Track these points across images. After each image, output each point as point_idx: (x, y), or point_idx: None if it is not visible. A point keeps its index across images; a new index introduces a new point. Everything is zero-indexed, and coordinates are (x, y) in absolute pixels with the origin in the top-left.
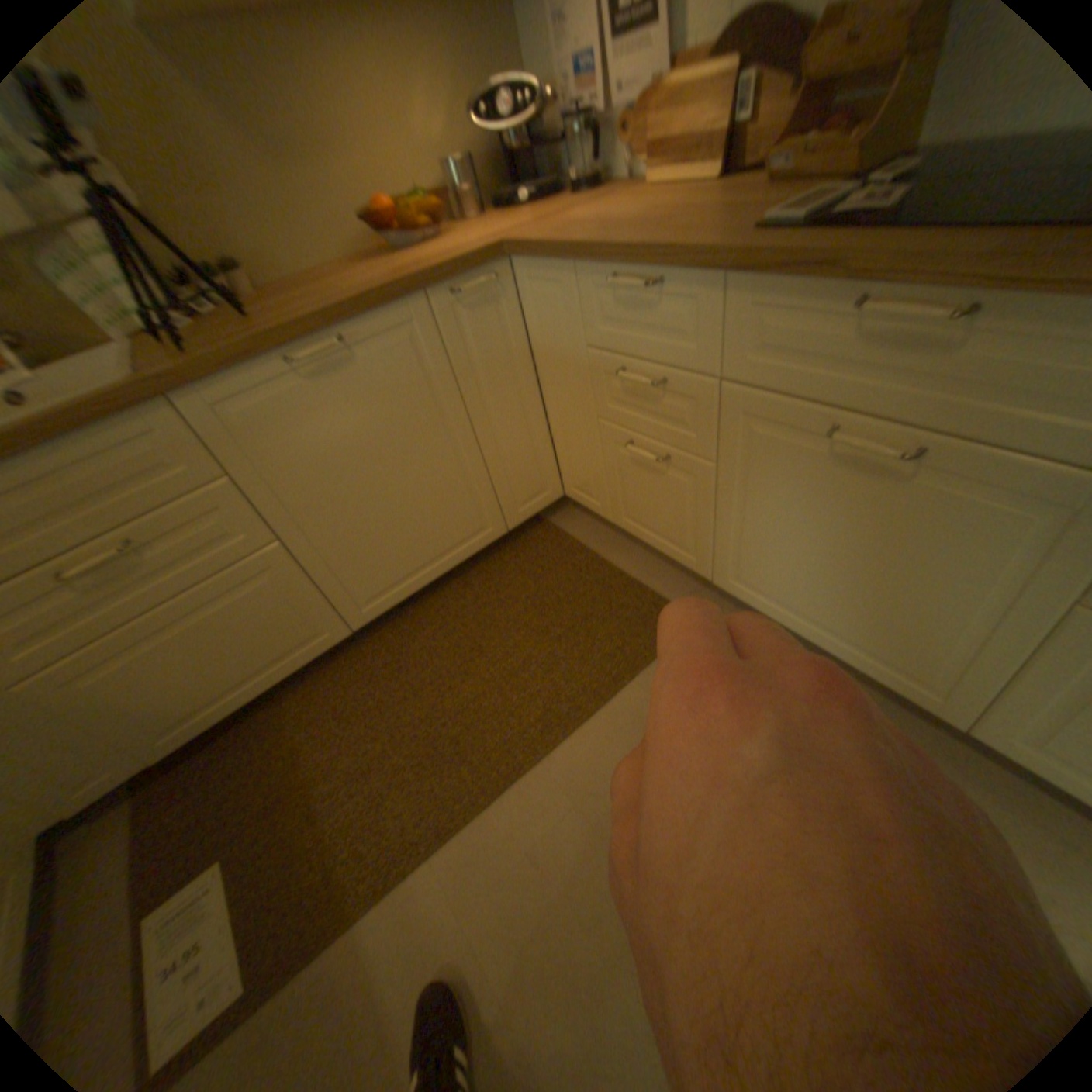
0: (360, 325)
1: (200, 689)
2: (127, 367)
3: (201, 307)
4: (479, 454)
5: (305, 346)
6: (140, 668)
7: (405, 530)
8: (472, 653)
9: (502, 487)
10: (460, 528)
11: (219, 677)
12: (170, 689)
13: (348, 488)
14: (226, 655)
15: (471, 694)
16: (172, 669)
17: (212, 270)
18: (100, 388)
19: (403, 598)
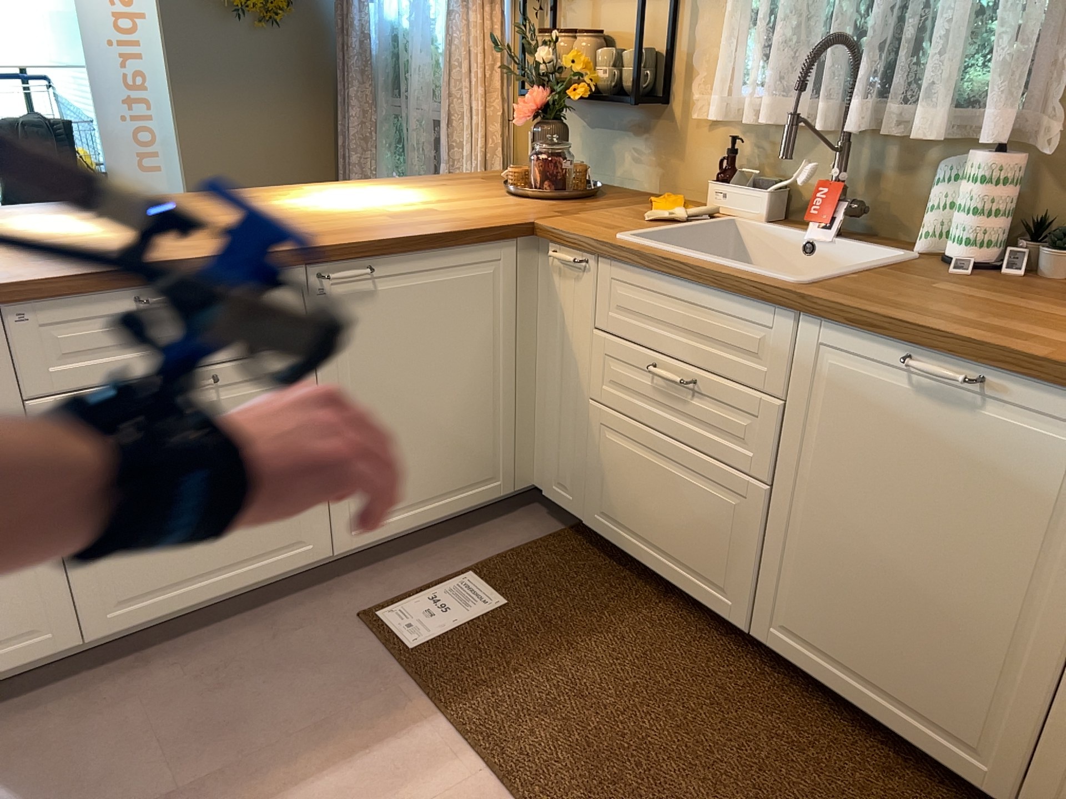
0: (1020, 387)
1: (637, 518)
2: (822, 276)
3: (1008, 266)
4: (1060, 670)
5: (937, 360)
6: (630, 462)
7: (877, 621)
8: (753, 792)
9: (1059, 752)
10: (944, 708)
11: (651, 526)
12: (628, 495)
13: (860, 514)
14: (667, 518)
15: (684, 797)
16: (640, 485)
17: (1065, 241)
18: (776, 277)
19: (814, 677)
